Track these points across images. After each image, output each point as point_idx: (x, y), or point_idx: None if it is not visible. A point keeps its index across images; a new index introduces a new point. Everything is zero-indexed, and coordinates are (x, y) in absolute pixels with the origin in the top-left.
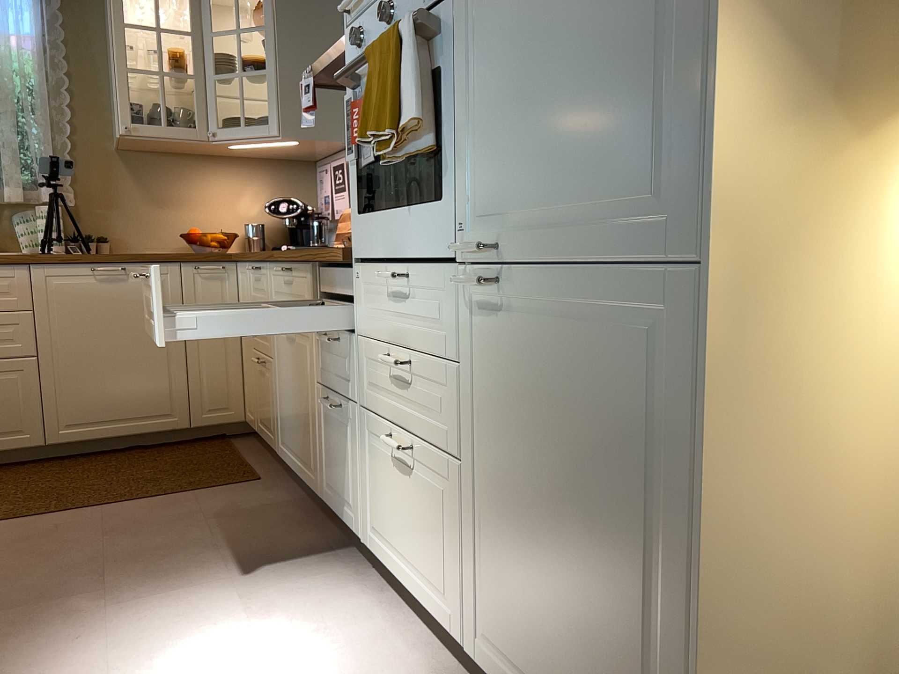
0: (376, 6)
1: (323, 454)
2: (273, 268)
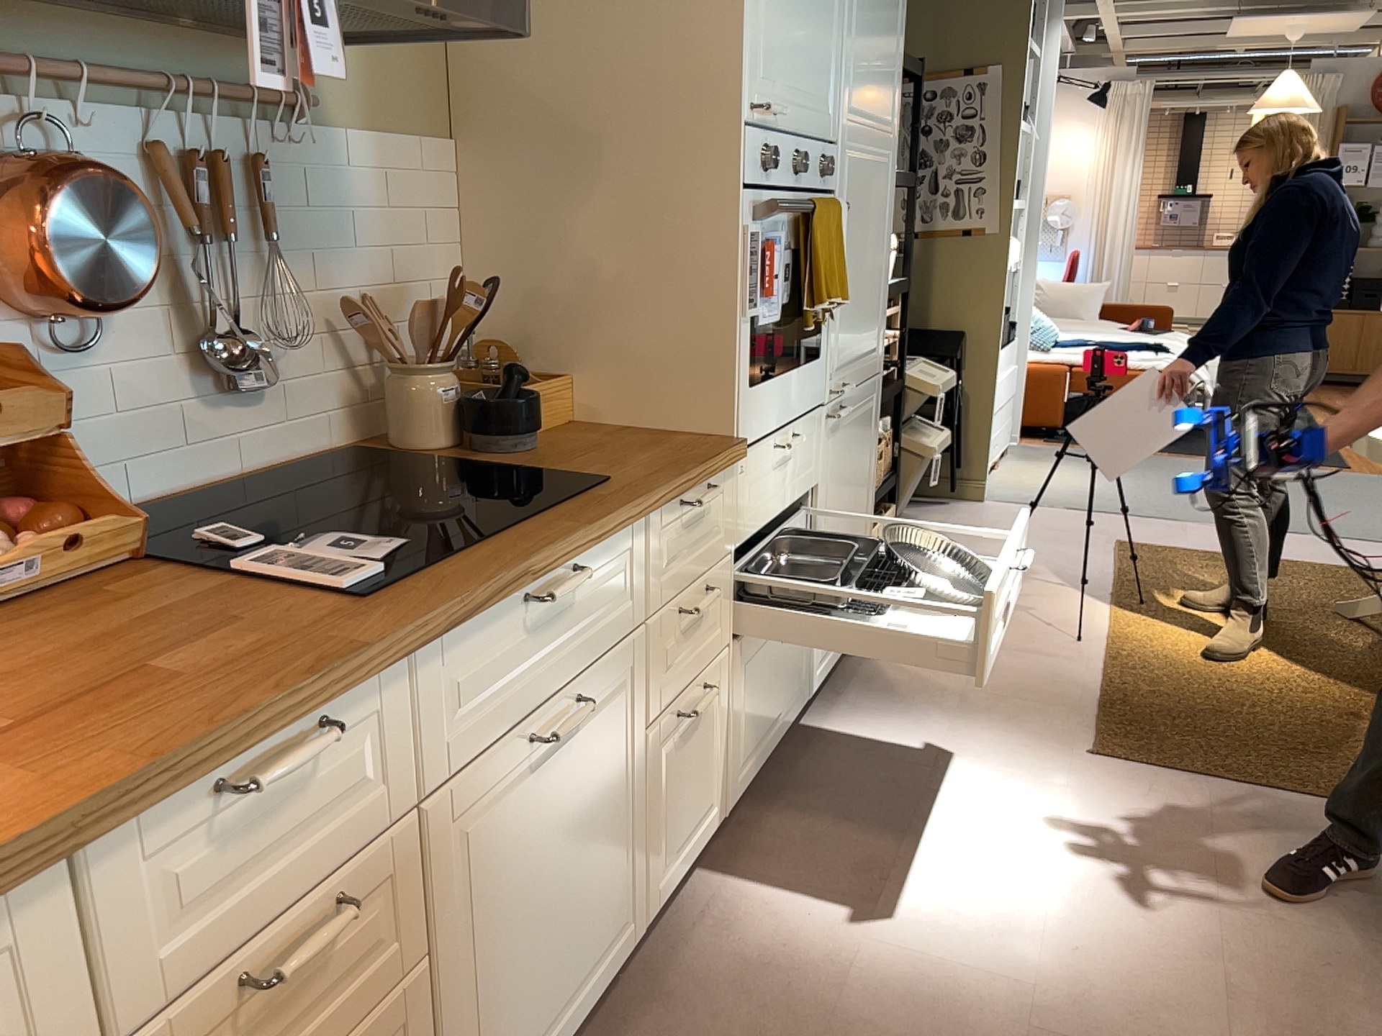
0: (777, 142)
1: (657, 827)
2: (458, 638)
